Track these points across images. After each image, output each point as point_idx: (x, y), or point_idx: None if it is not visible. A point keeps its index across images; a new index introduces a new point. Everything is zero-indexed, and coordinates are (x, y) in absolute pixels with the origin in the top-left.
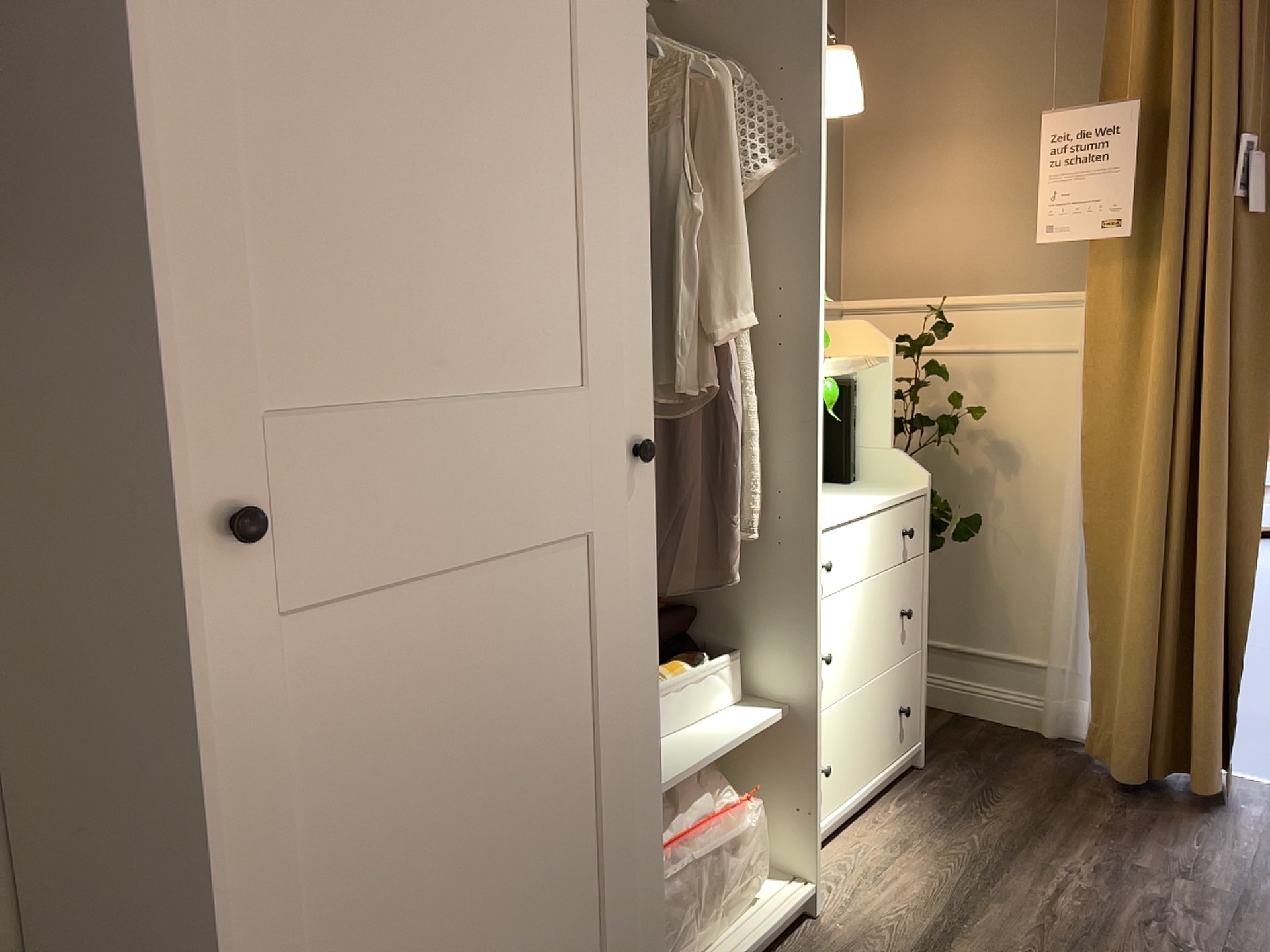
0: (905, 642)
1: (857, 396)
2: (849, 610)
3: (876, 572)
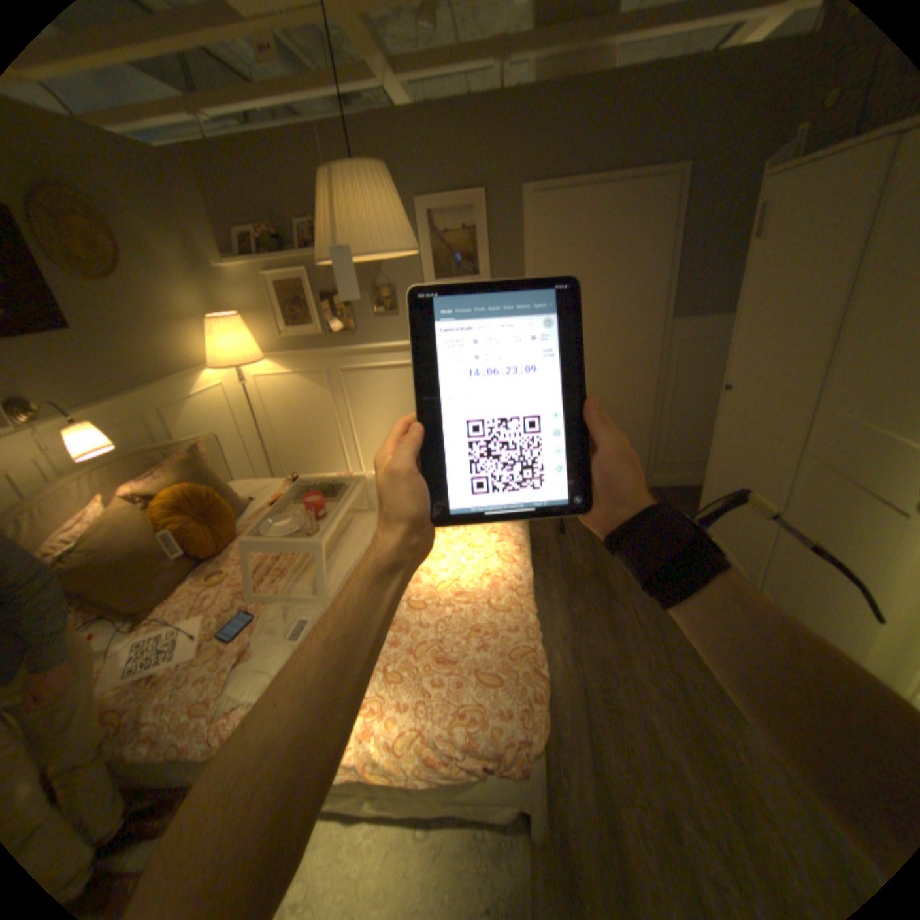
0: None
1: None
2: None
3: None
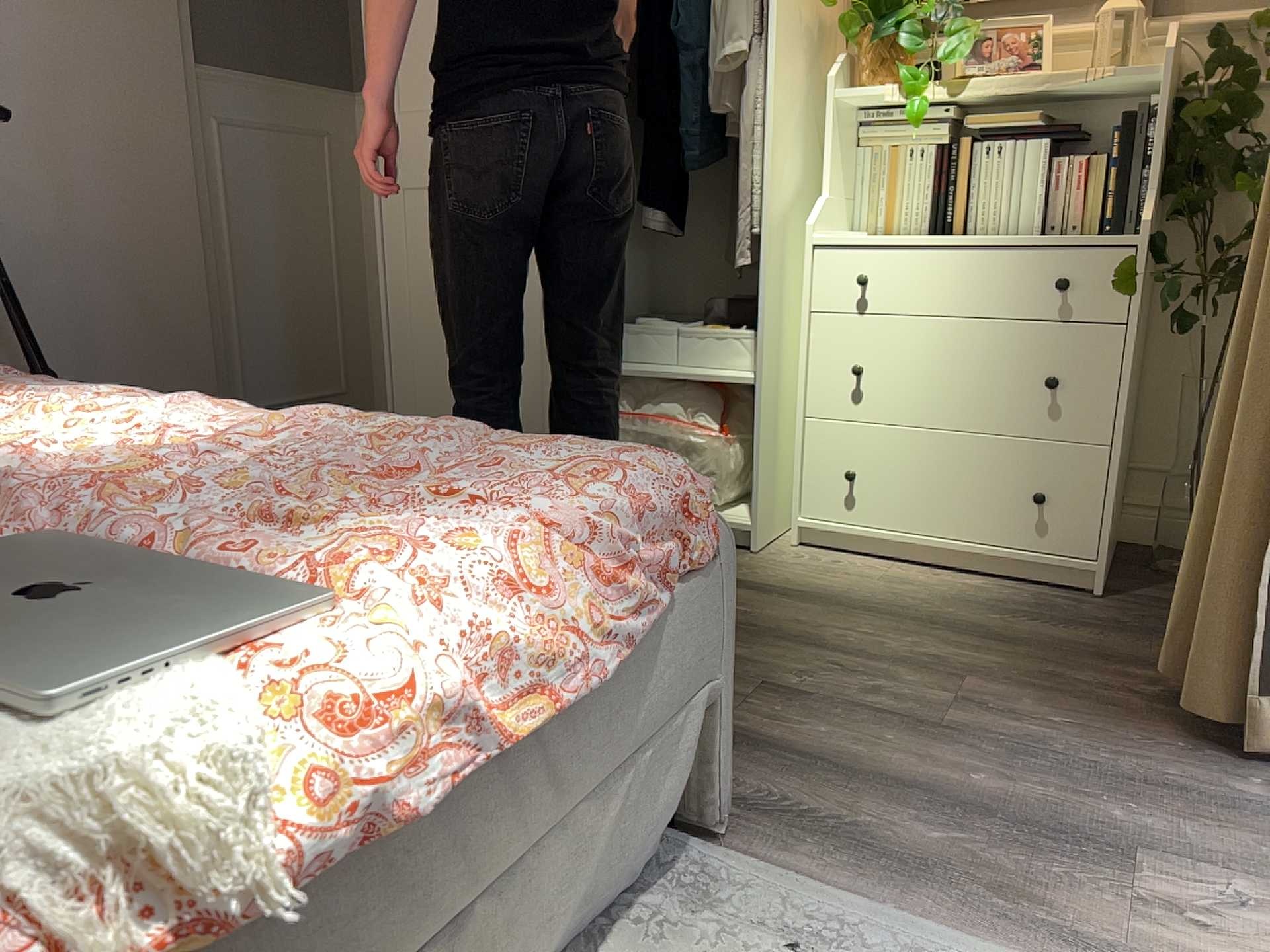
0: (1056, 420)
1: (1153, 123)
2: (915, 339)
3: (978, 314)
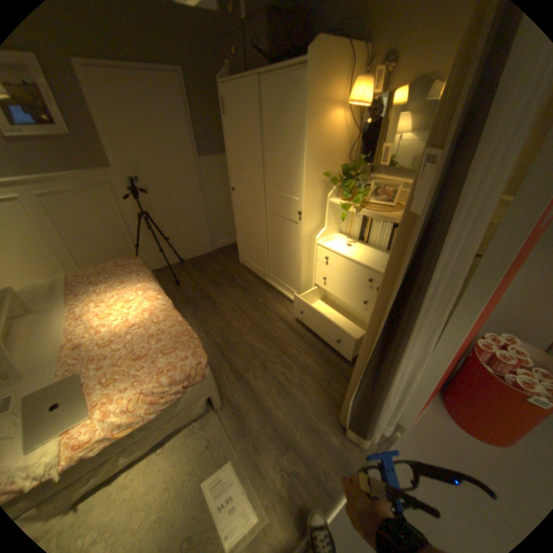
0: (366, 311)
1: None
2: (337, 277)
3: (351, 278)
